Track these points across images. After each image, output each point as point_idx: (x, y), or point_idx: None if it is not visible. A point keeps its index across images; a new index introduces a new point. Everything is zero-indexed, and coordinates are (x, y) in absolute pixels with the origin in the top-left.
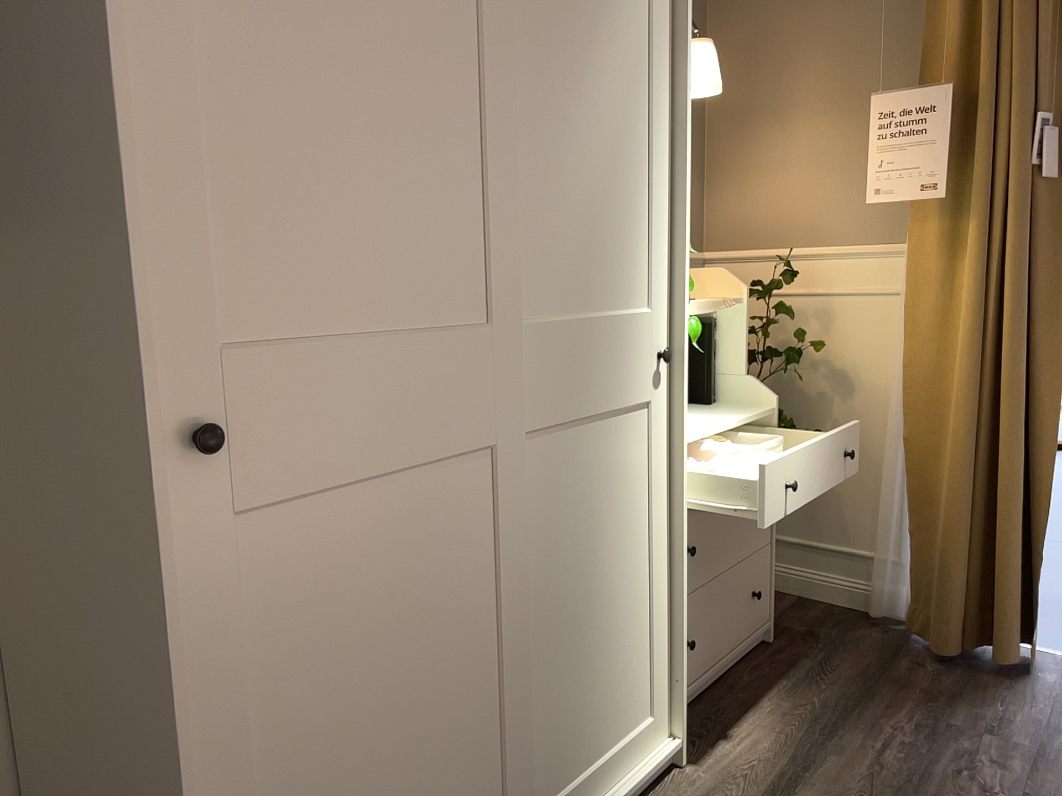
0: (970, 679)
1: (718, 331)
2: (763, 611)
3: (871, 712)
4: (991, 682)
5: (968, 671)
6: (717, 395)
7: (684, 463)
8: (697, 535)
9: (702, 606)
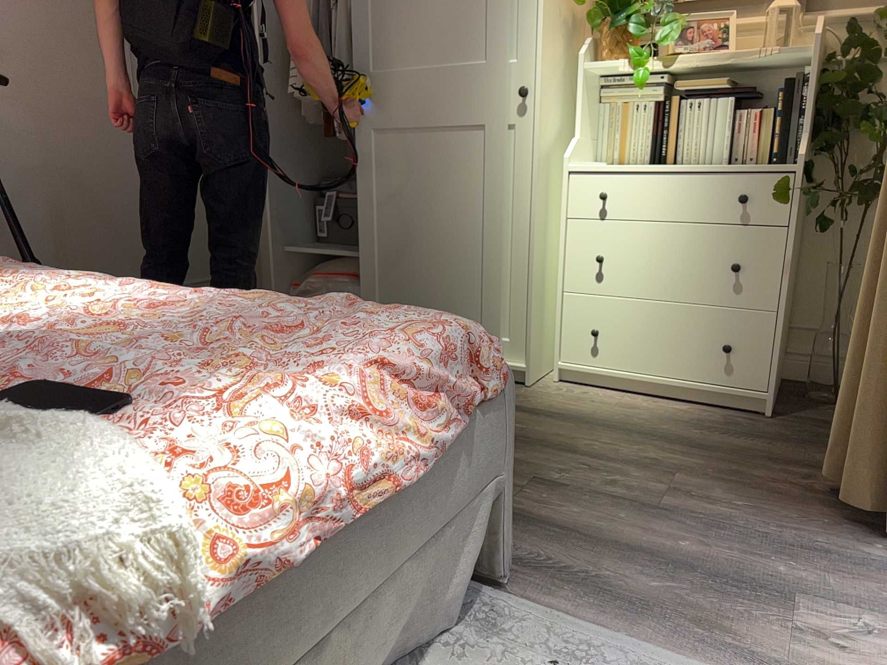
0: (810, 505)
1: (806, 86)
2: (750, 376)
3: (666, 447)
4: (816, 516)
5: (835, 508)
6: (797, 156)
7: (535, 172)
8: (618, 252)
9: (622, 313)
